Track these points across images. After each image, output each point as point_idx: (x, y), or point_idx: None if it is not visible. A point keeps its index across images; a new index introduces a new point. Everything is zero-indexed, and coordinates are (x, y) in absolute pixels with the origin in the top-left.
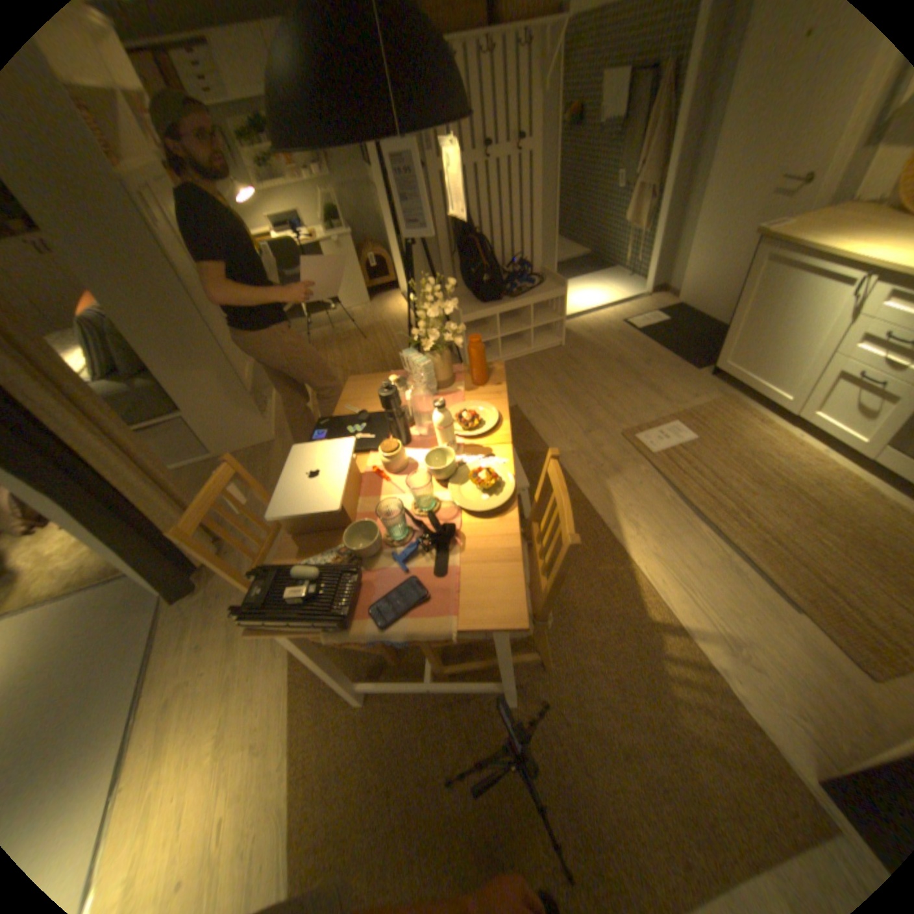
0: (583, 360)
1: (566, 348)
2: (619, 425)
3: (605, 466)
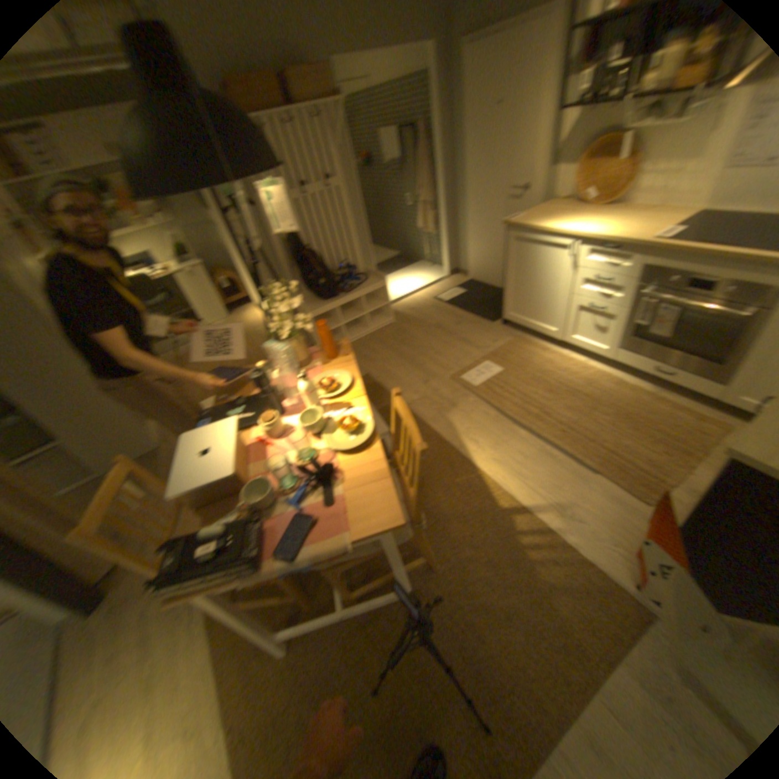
0: (412, 329)
1: (398, 323)
2: (449, 371)
3: (446, 403)
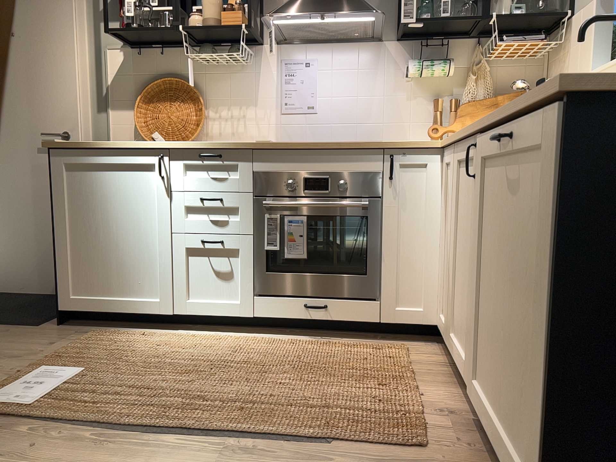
0: None
1: None
2: None
3: None
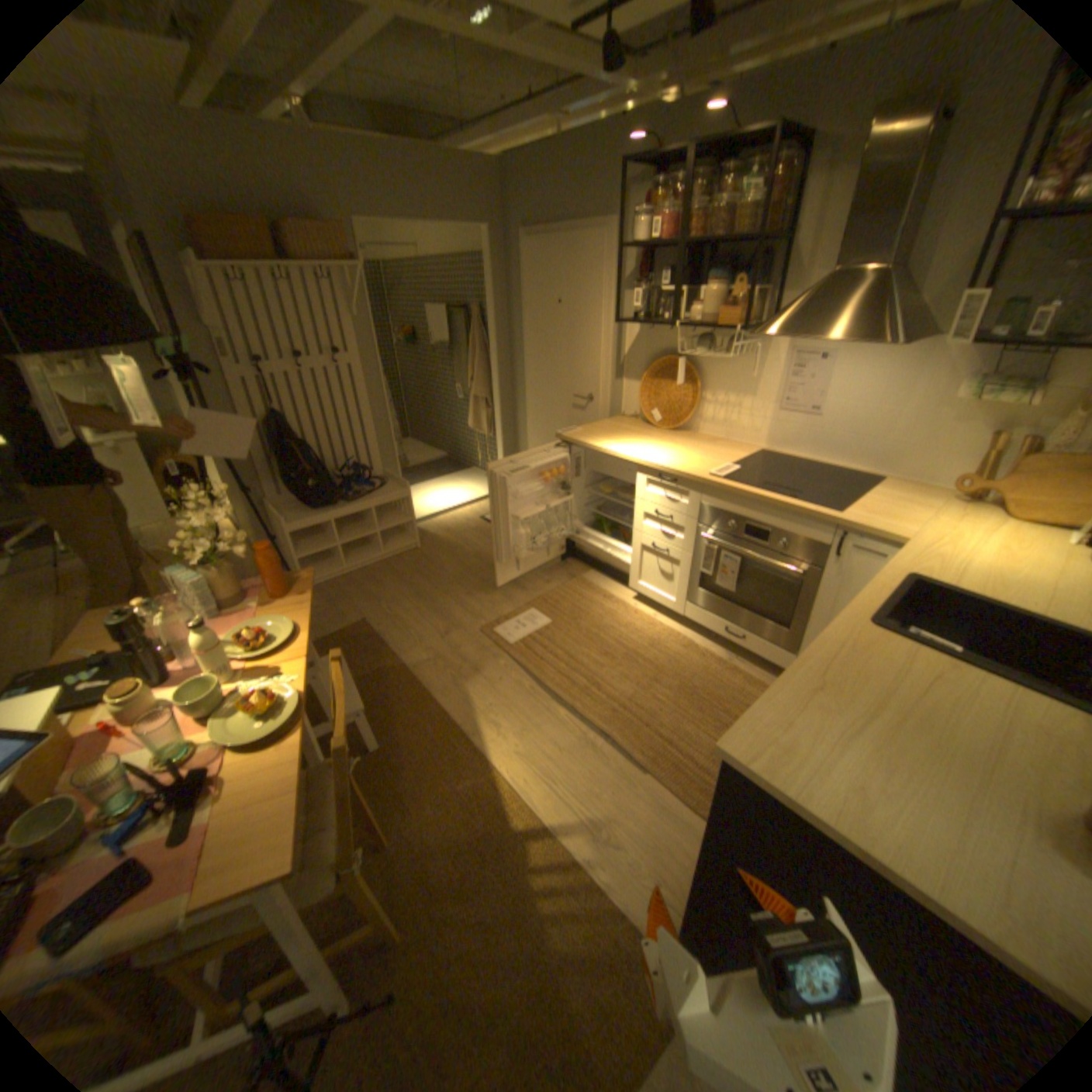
0: (441, 559)
1: (423, 549)
2: (478, 621)
3: (464, 668)
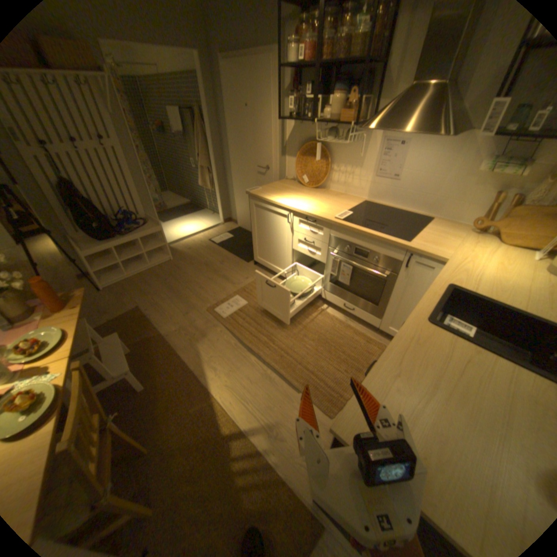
0: (184, 266)
1: (174, 260)
2: (205, 304)
3: (197, 334)
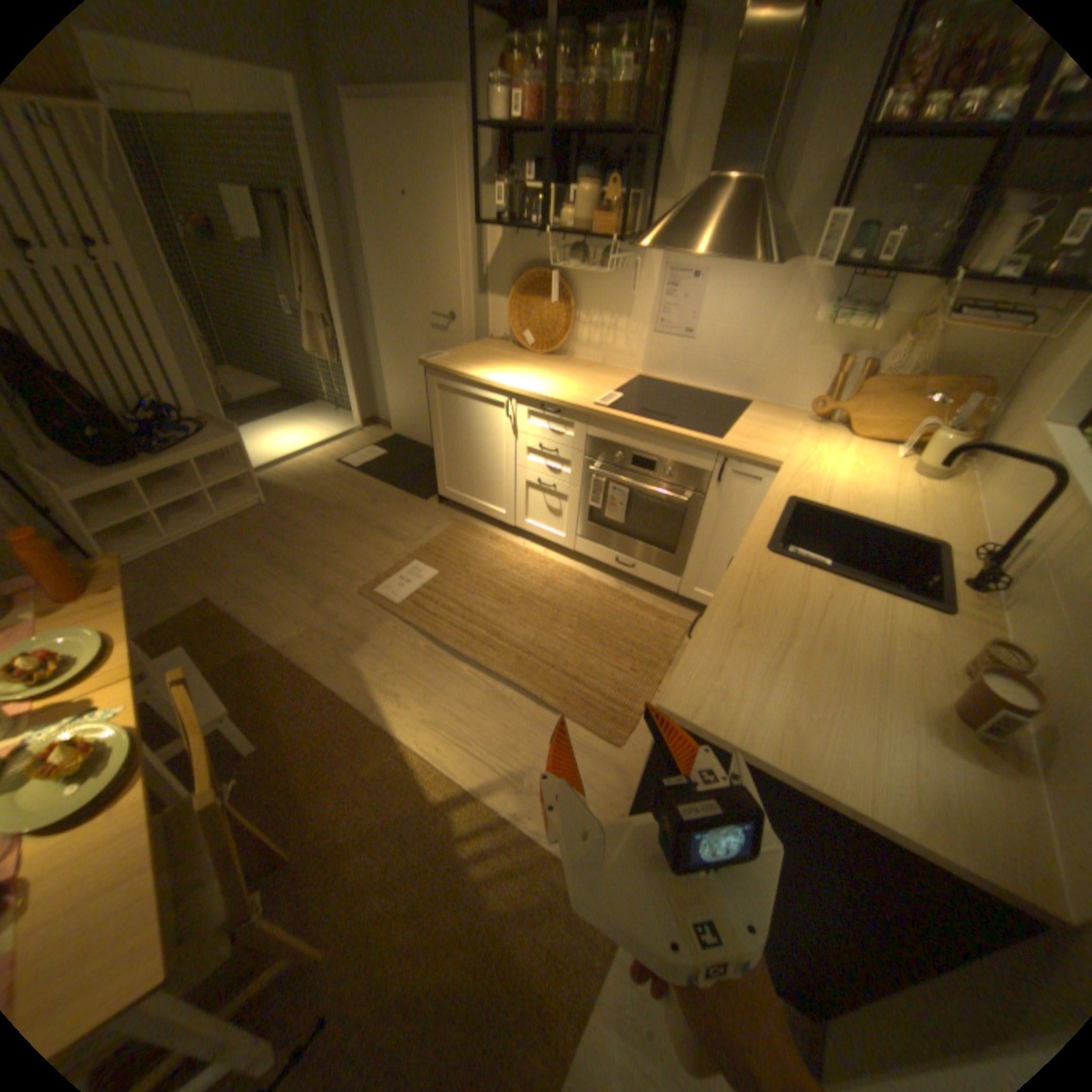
0: (295, 516)
1: (271, 505)
2: (355, 584)
3: (347, 639)
